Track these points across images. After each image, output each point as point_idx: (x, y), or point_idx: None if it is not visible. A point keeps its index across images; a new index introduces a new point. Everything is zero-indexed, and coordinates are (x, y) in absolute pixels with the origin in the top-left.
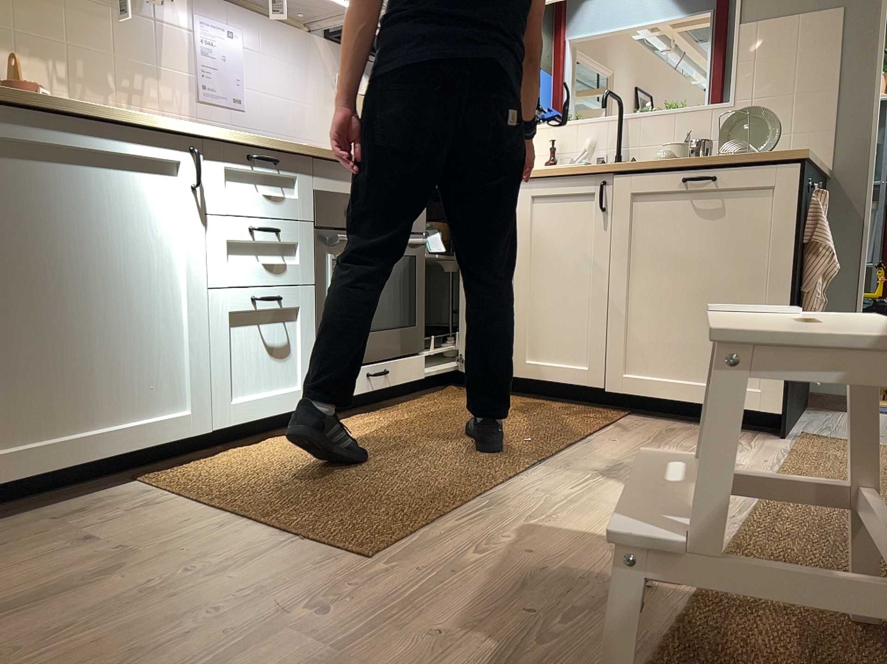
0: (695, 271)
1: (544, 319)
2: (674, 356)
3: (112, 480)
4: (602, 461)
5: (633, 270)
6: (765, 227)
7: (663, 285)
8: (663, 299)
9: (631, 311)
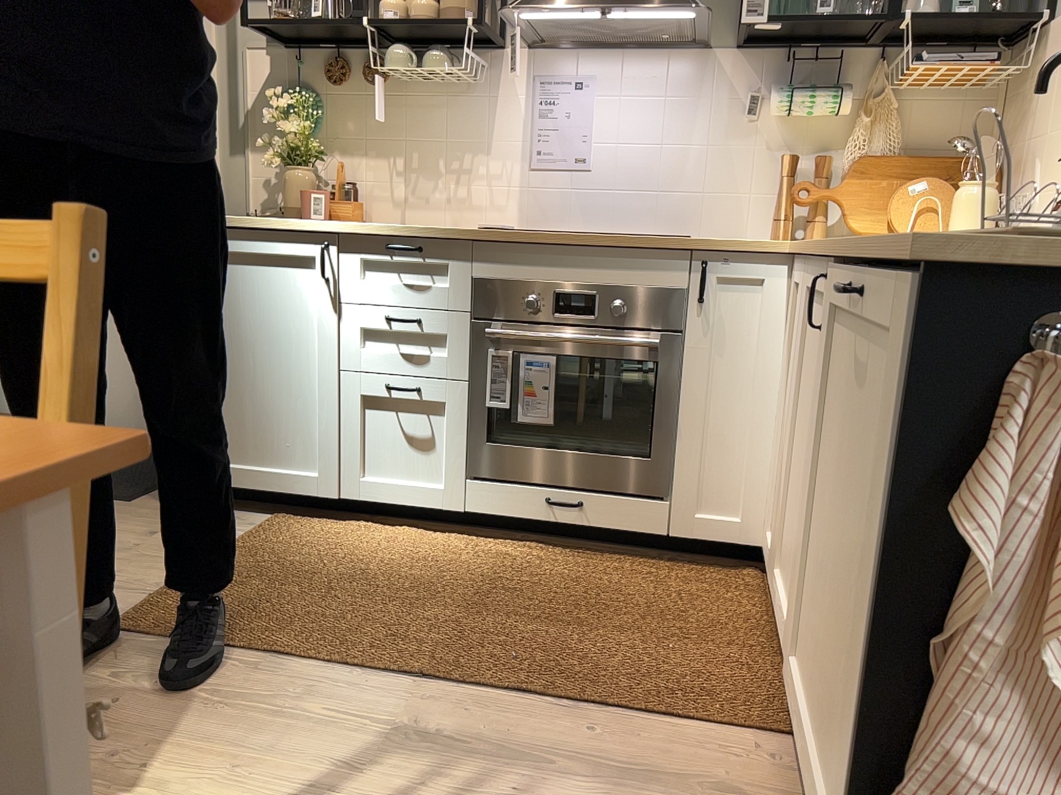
0: (841, 506)
1: (789, 508)
2: (814, 666)
3: (280, 507)
4: (465, 725)
5: (818, 466)
6: (885, 445)
7: (827, 514)
8: (823, 542)
9: (809, 545)
